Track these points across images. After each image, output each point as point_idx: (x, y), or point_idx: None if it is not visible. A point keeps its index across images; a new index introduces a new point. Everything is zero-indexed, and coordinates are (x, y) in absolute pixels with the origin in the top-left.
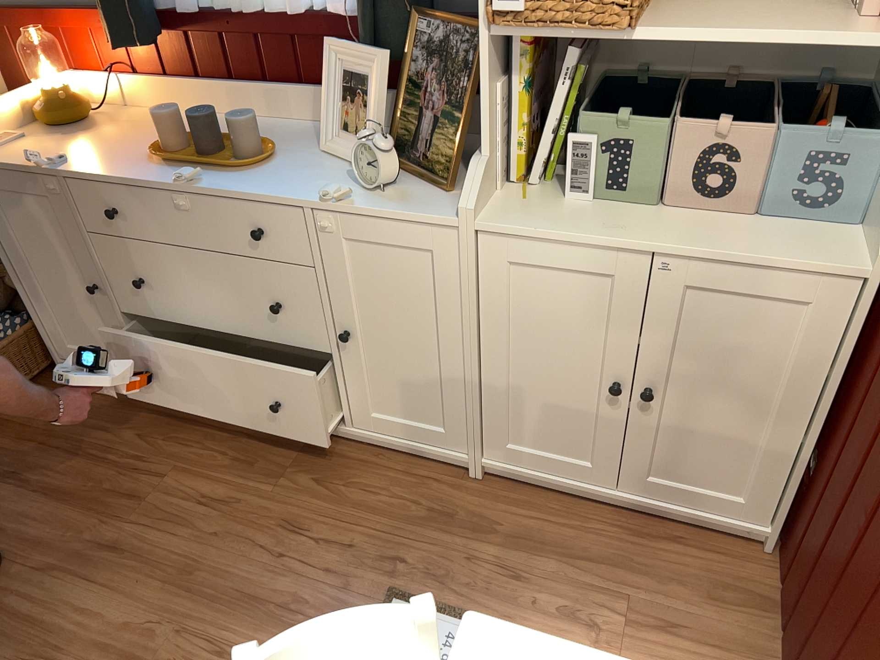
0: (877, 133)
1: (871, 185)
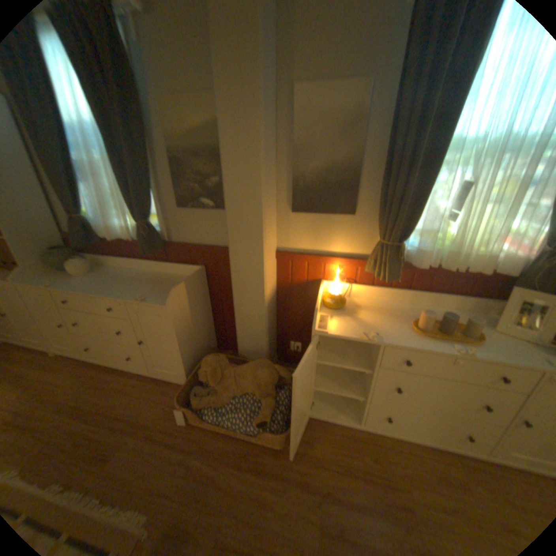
0: None
1: None
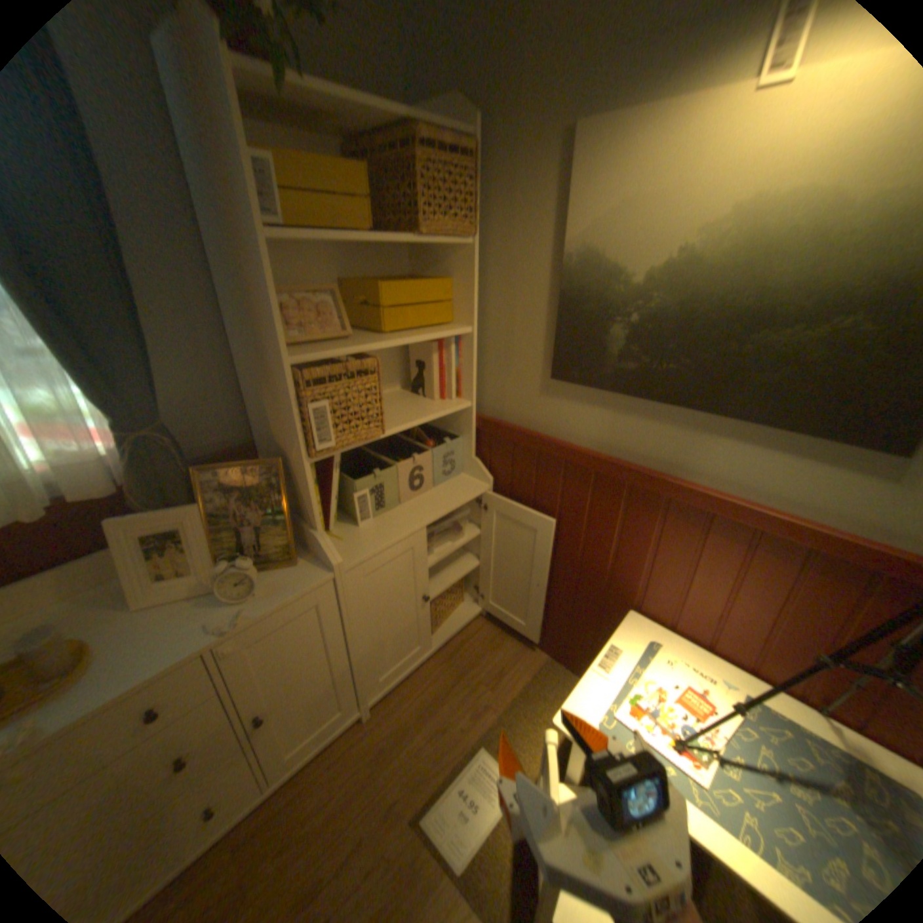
0: (457, 437)
1: (465, 456)
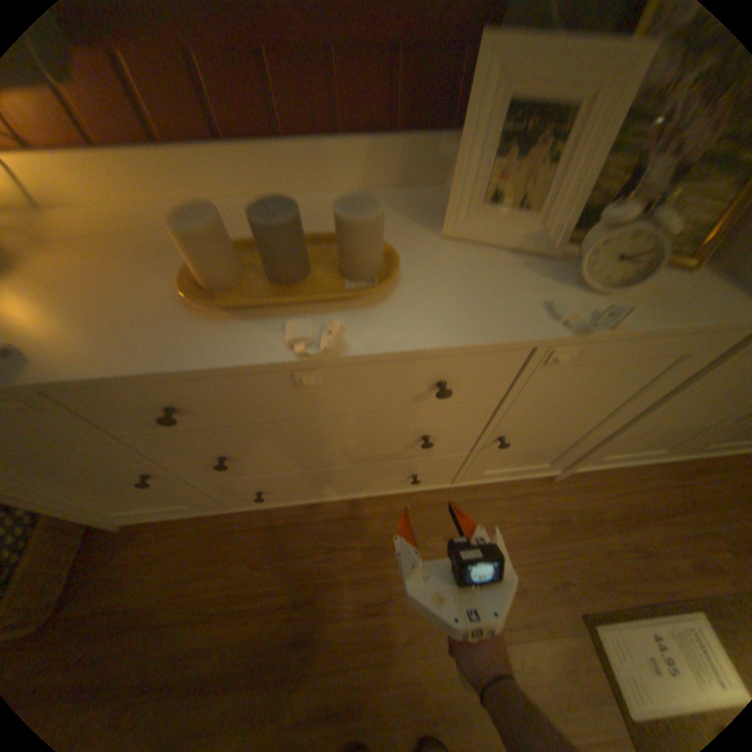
0: None
1: None
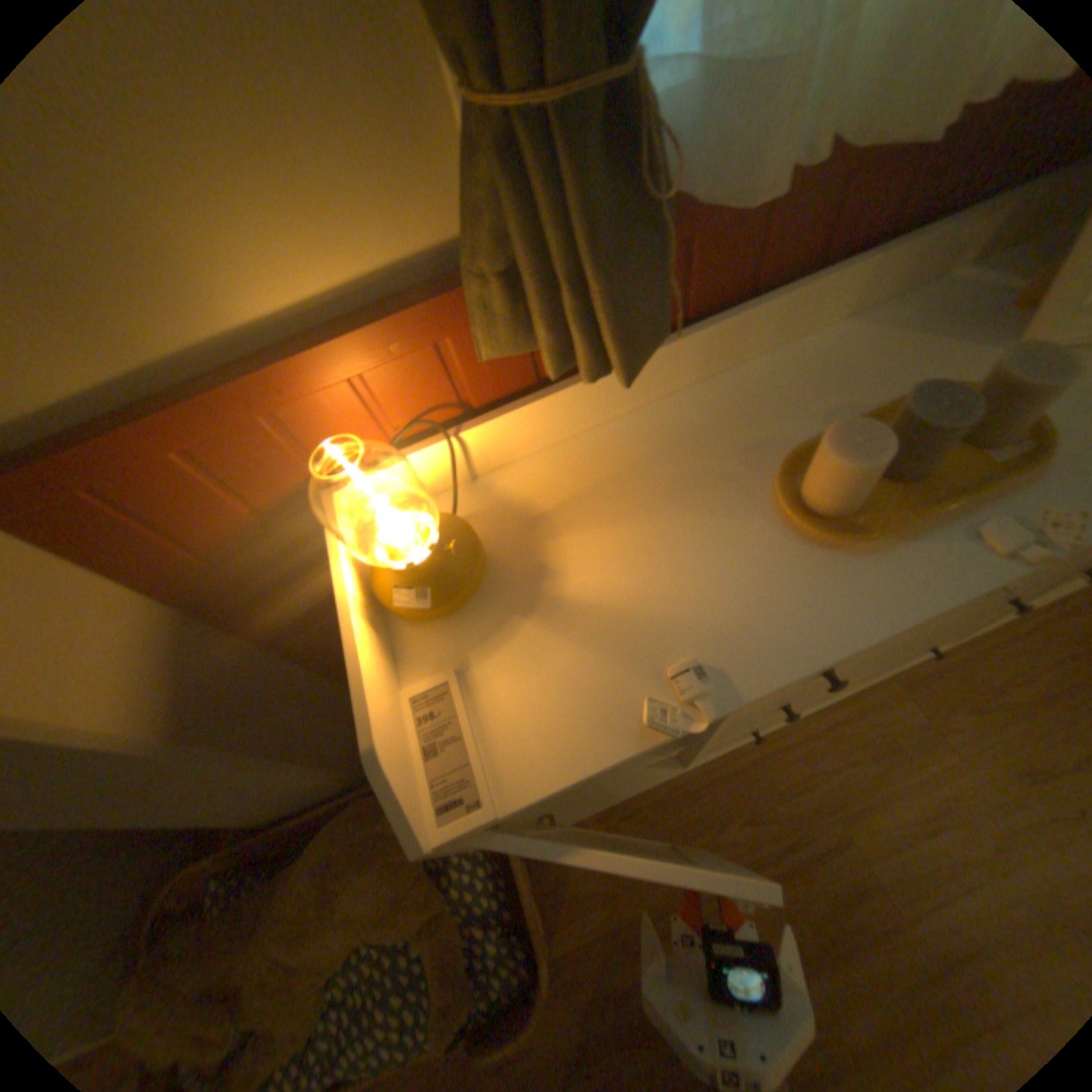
0: None
1: None
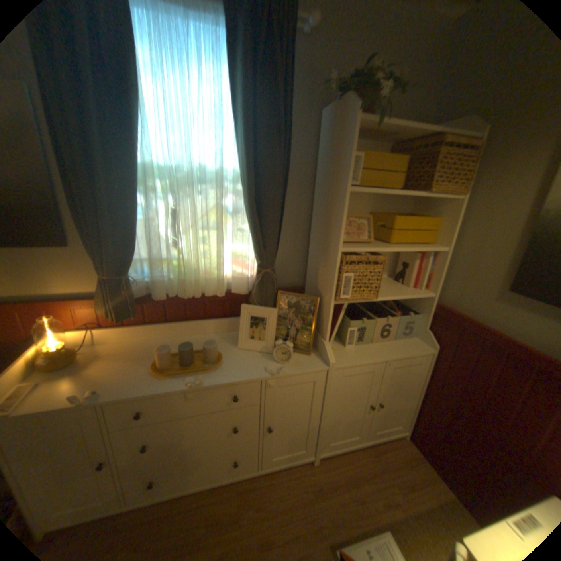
0: (419, 313)
1: (422, 327)
